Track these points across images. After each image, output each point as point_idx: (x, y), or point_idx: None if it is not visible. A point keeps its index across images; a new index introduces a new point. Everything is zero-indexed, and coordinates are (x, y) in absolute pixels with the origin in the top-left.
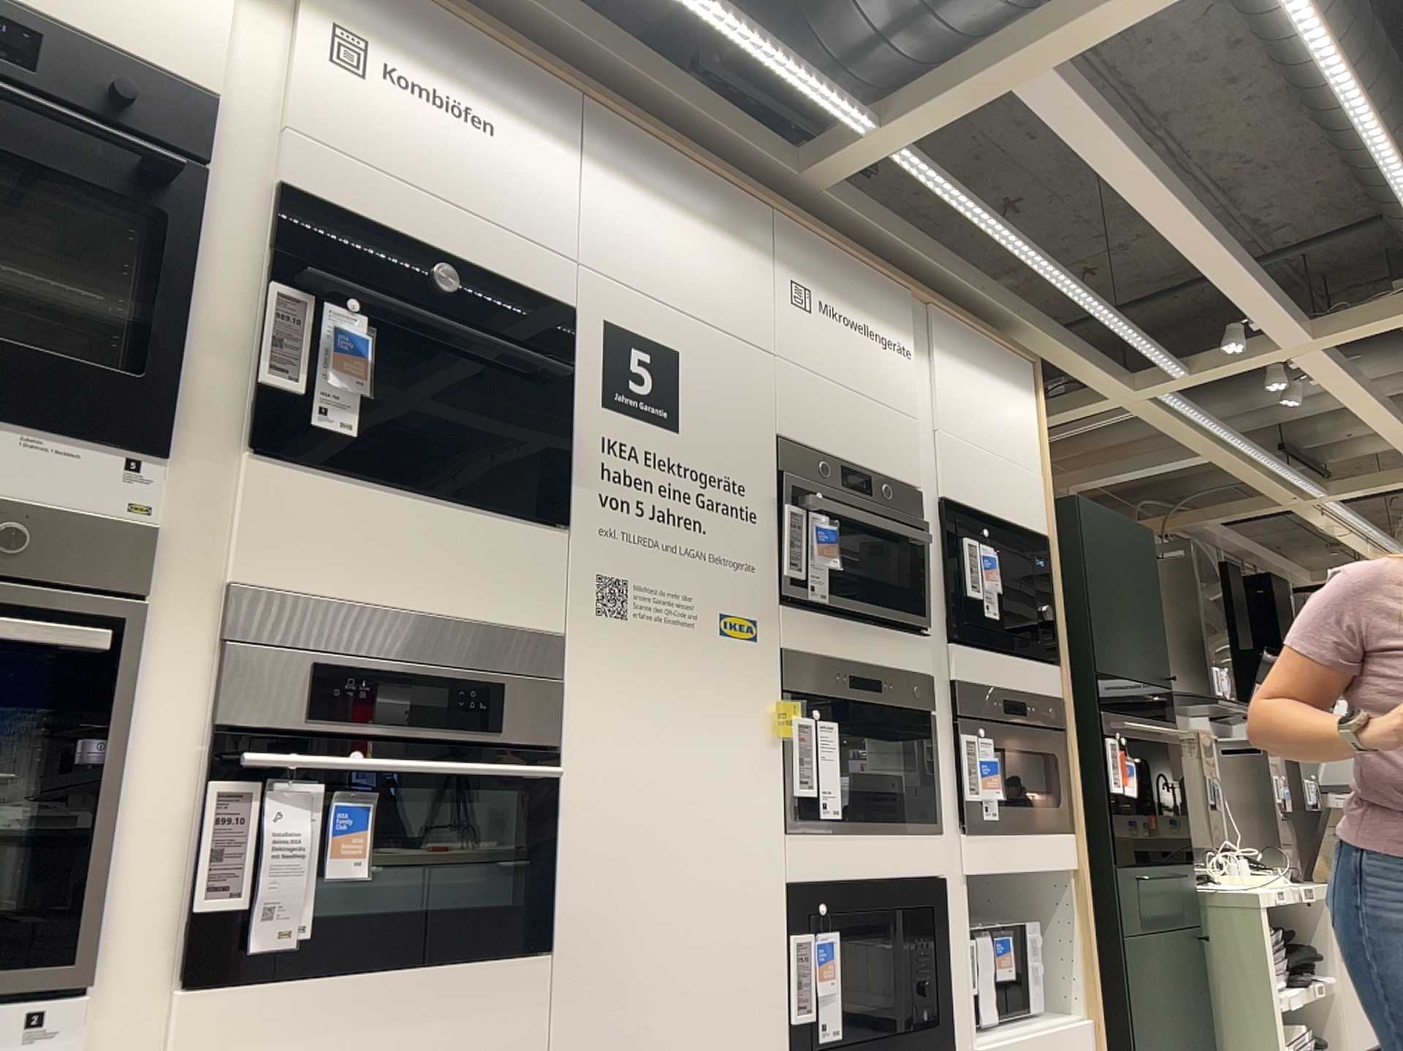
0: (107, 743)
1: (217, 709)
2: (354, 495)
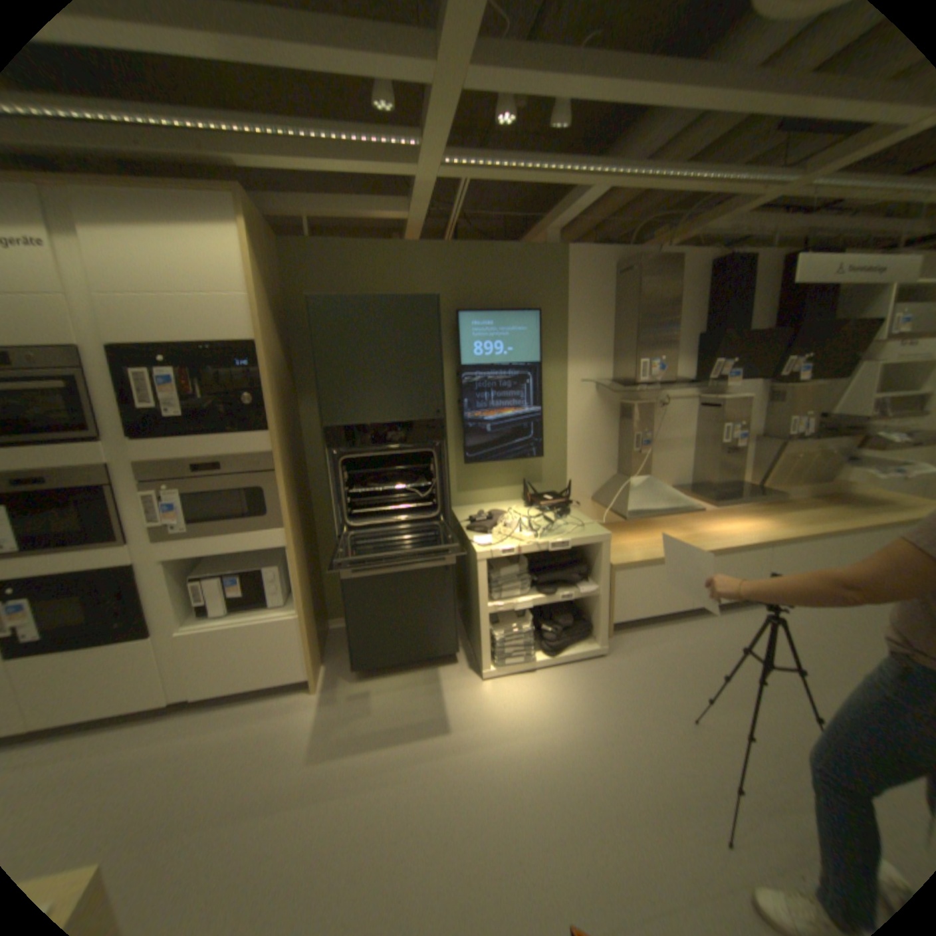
0: None
1: None
2: None
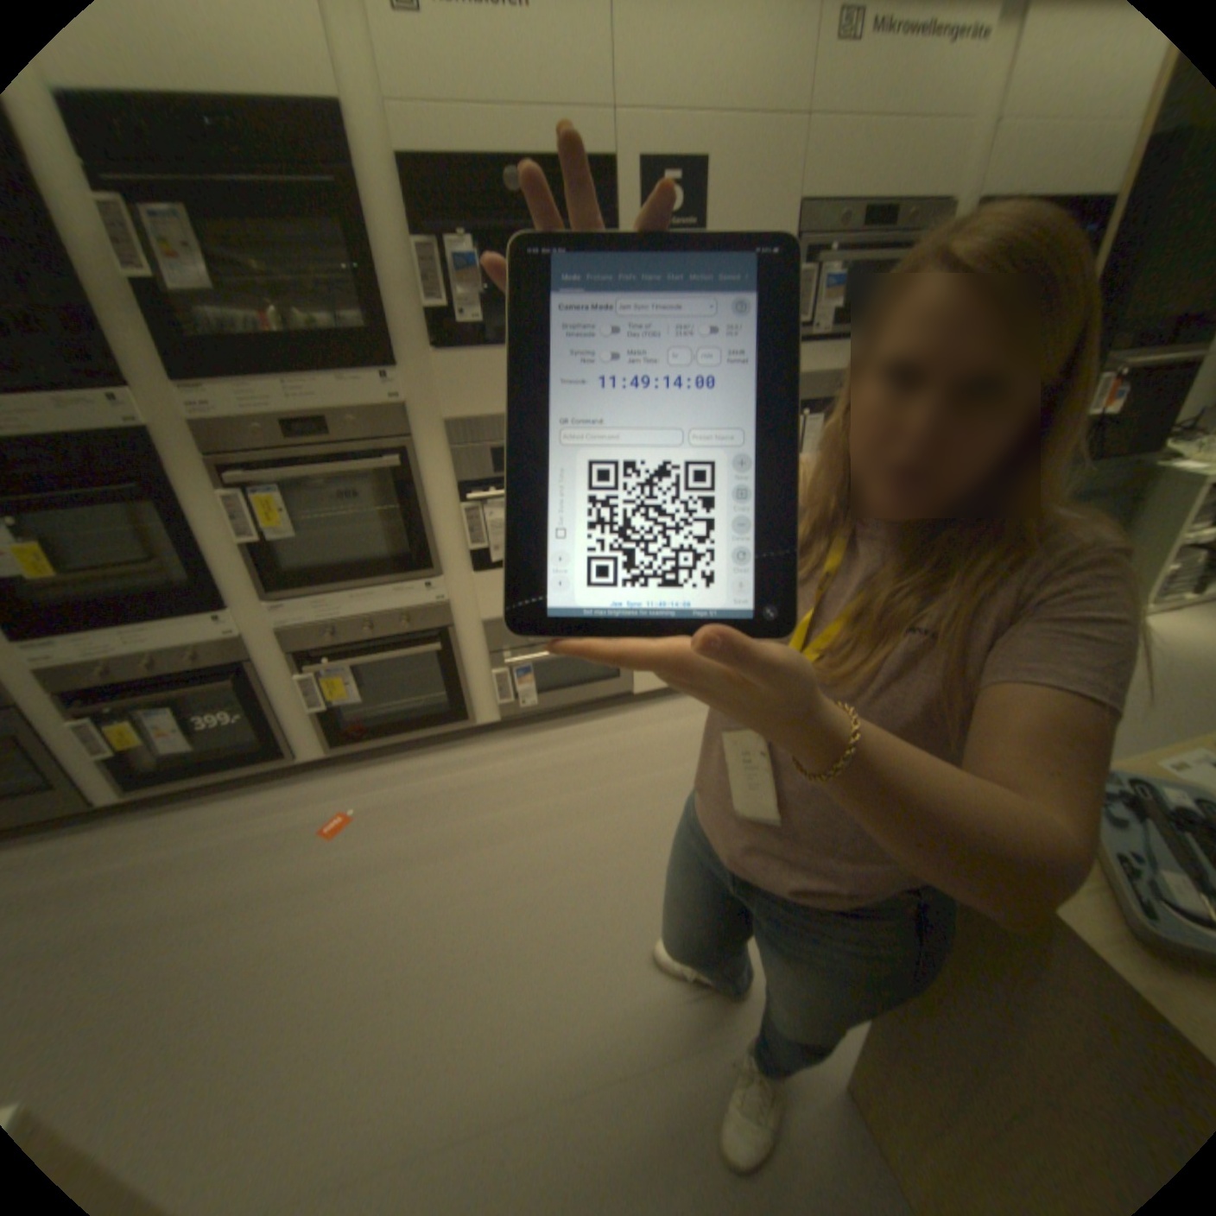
0: (417, 496)
1: (453, 476)
2: (488, 357)
